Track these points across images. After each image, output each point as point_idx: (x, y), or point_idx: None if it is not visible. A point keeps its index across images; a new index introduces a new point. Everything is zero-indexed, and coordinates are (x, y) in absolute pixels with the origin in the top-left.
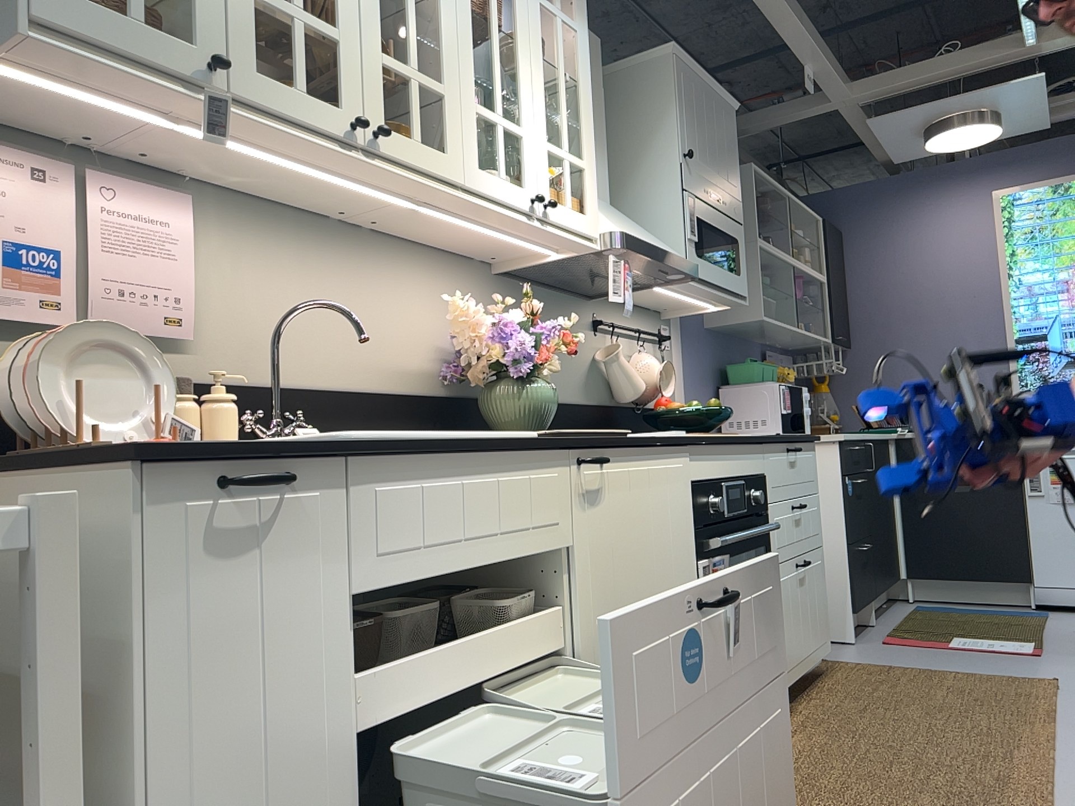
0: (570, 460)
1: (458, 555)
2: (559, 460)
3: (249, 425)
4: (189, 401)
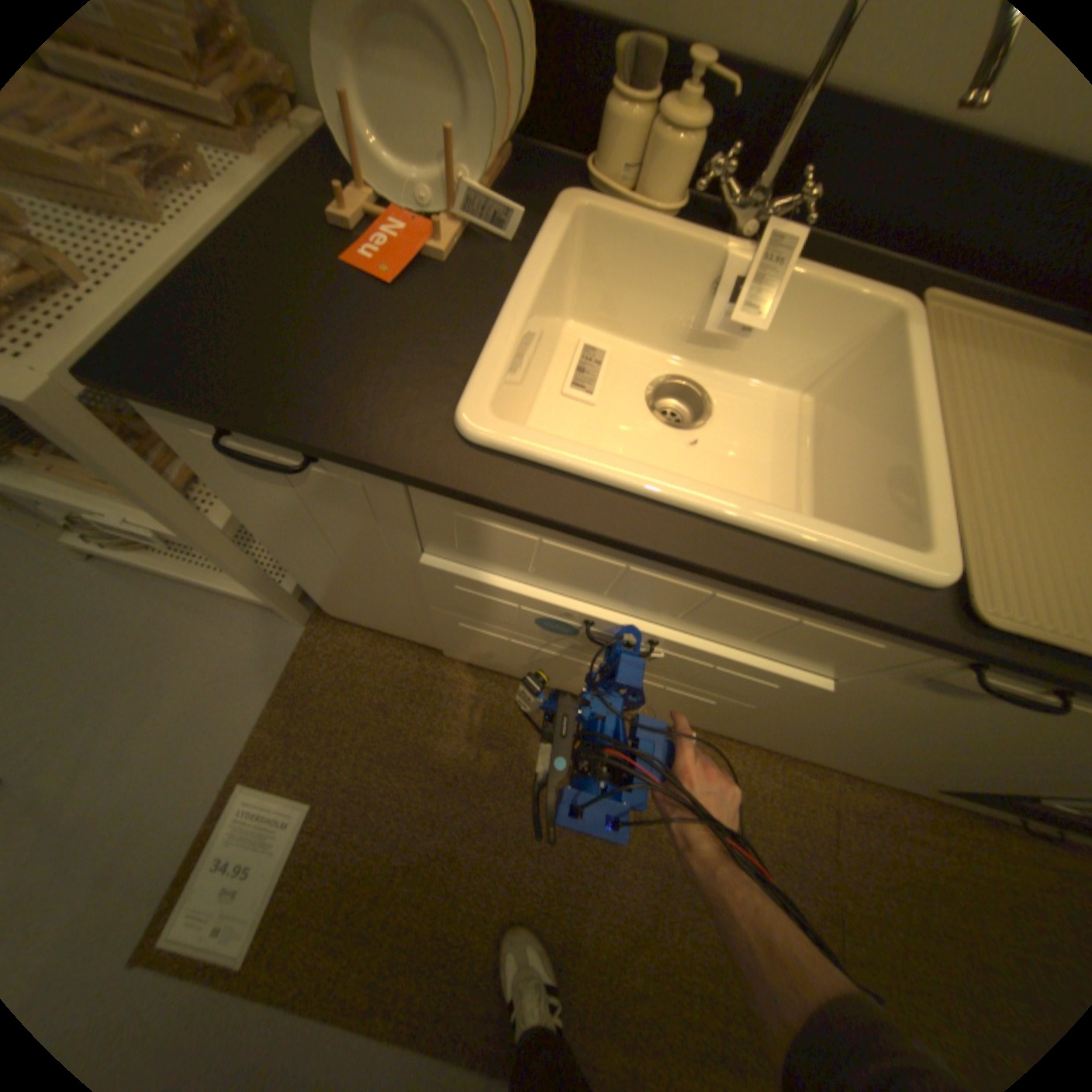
0: (958, 655)
1: (598, 599)
2: (924, 645)
3: (711, 176)
4: (636, 101)
